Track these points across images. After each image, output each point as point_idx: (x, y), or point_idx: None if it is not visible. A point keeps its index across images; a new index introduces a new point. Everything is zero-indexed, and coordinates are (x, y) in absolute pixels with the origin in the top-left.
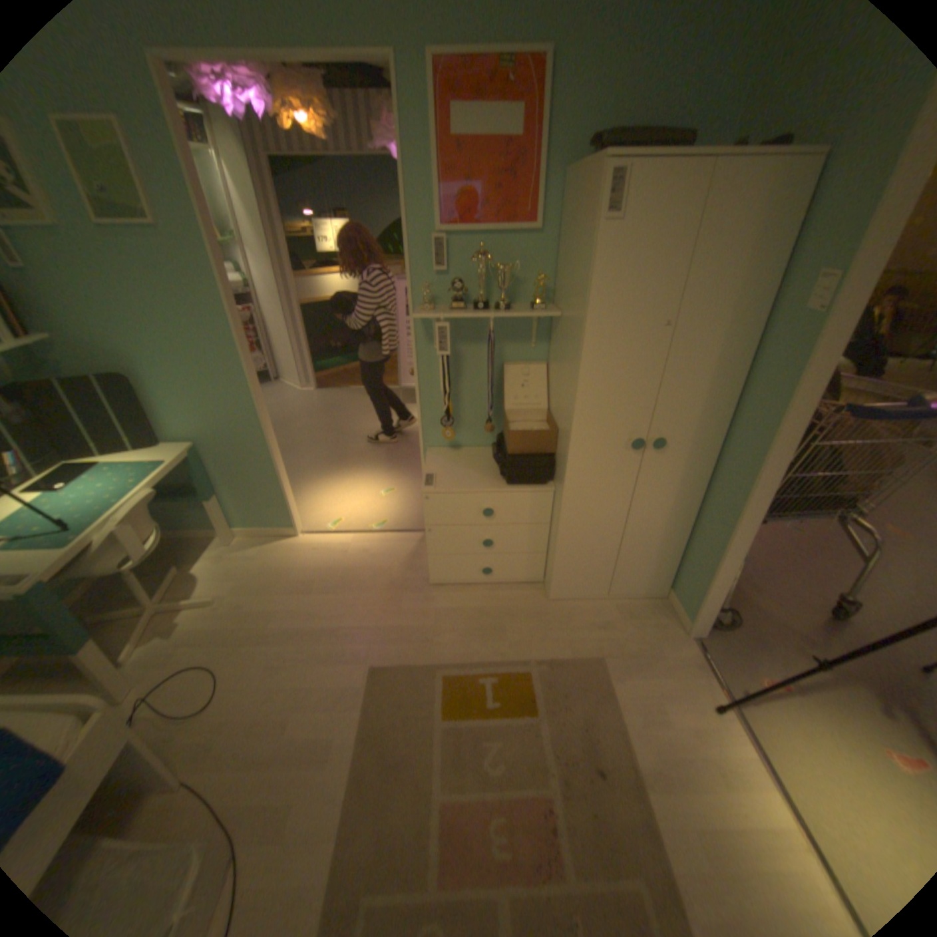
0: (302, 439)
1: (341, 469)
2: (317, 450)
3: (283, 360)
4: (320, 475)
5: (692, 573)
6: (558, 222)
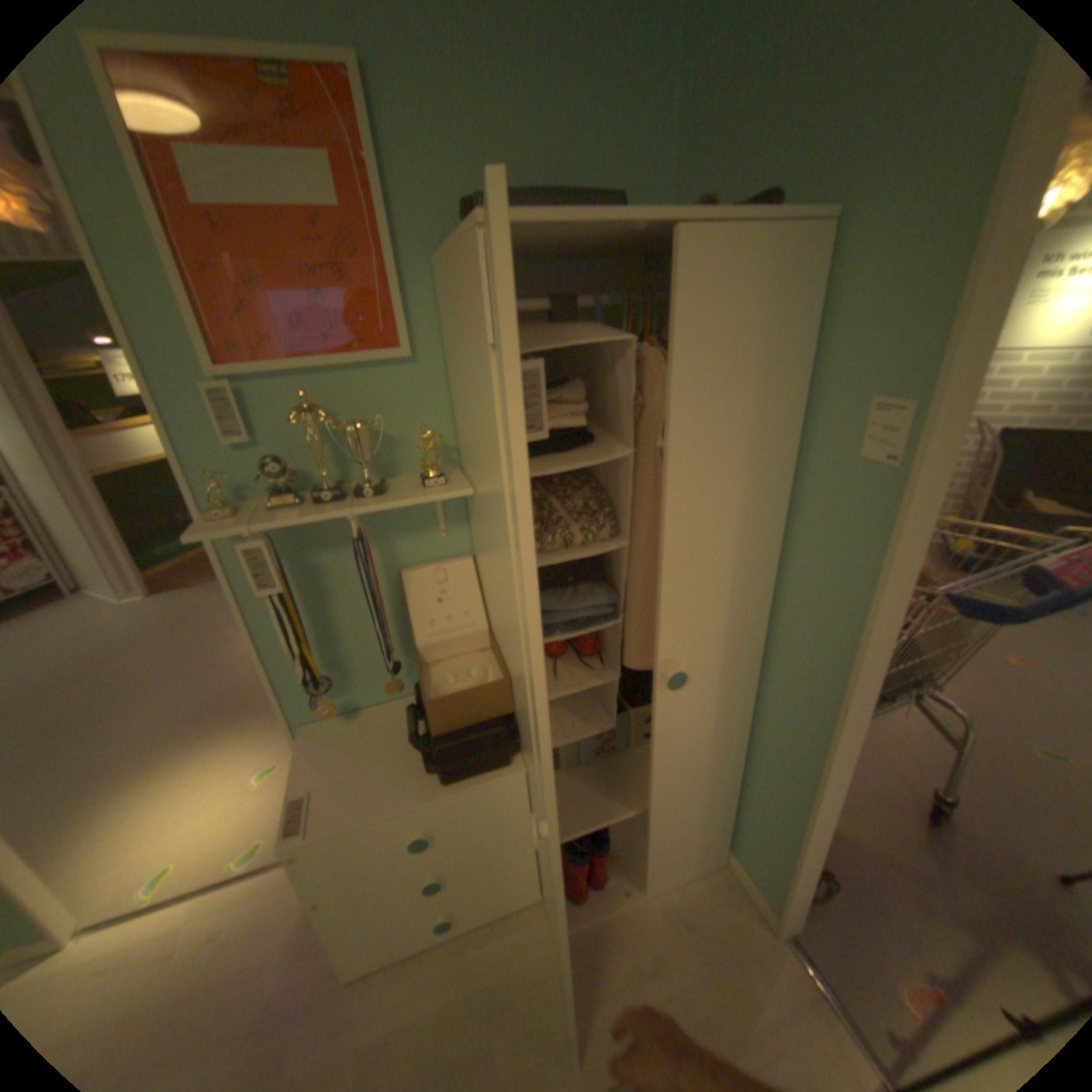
0: (110, 699)
1: (178, 747)
2: (137, 718)
3: (81, 561)
4: (136, 771)
5: (761, 837)
6: (441, 341)
